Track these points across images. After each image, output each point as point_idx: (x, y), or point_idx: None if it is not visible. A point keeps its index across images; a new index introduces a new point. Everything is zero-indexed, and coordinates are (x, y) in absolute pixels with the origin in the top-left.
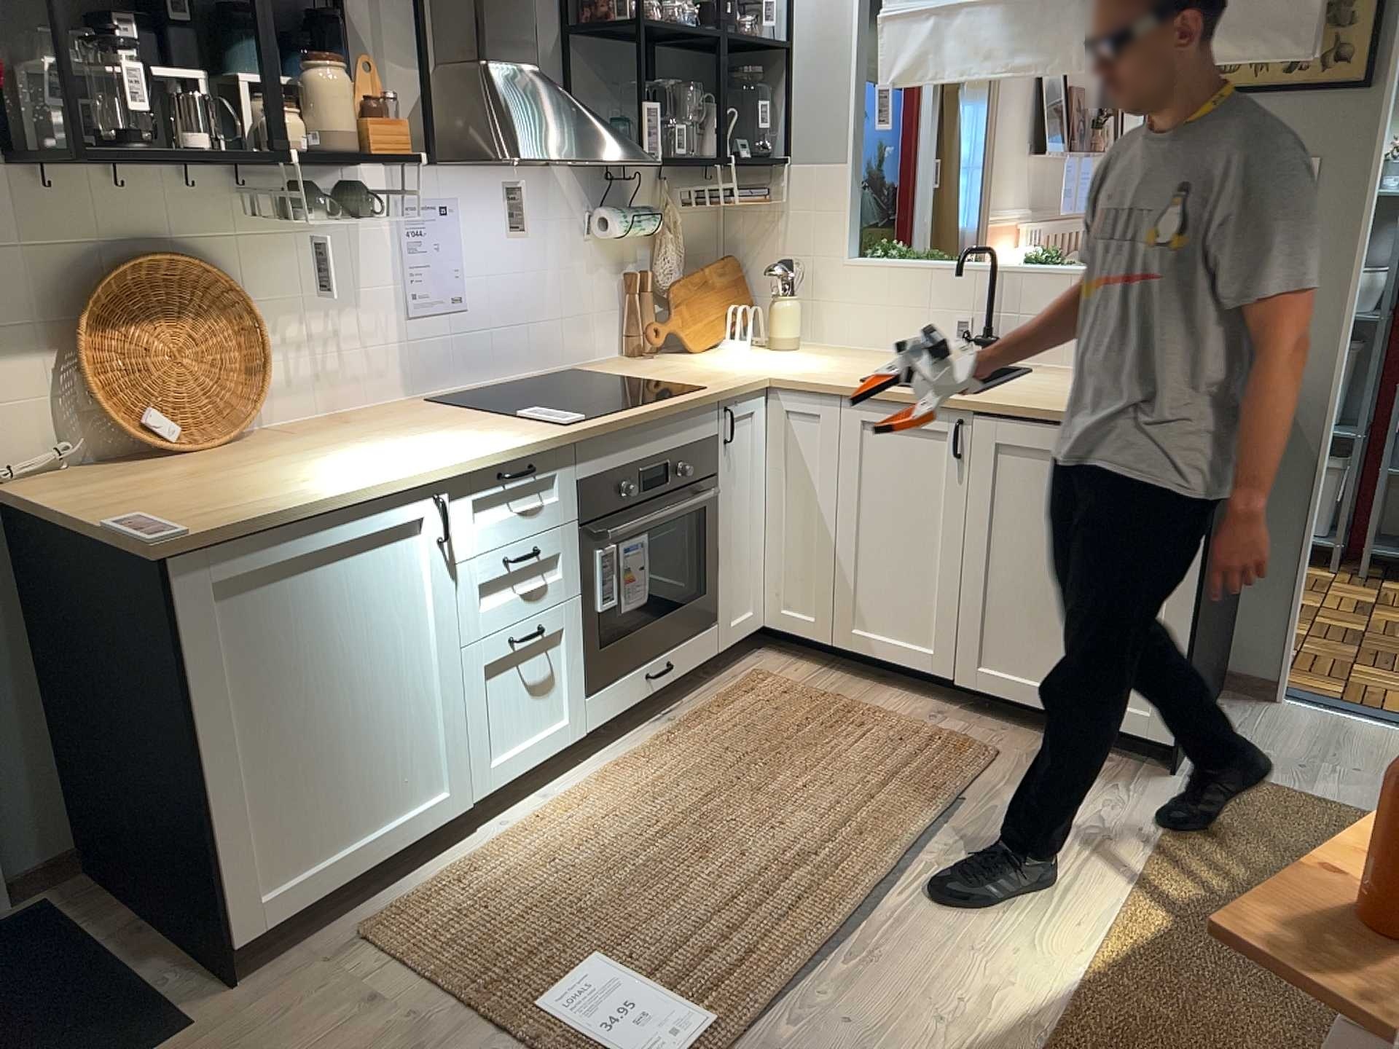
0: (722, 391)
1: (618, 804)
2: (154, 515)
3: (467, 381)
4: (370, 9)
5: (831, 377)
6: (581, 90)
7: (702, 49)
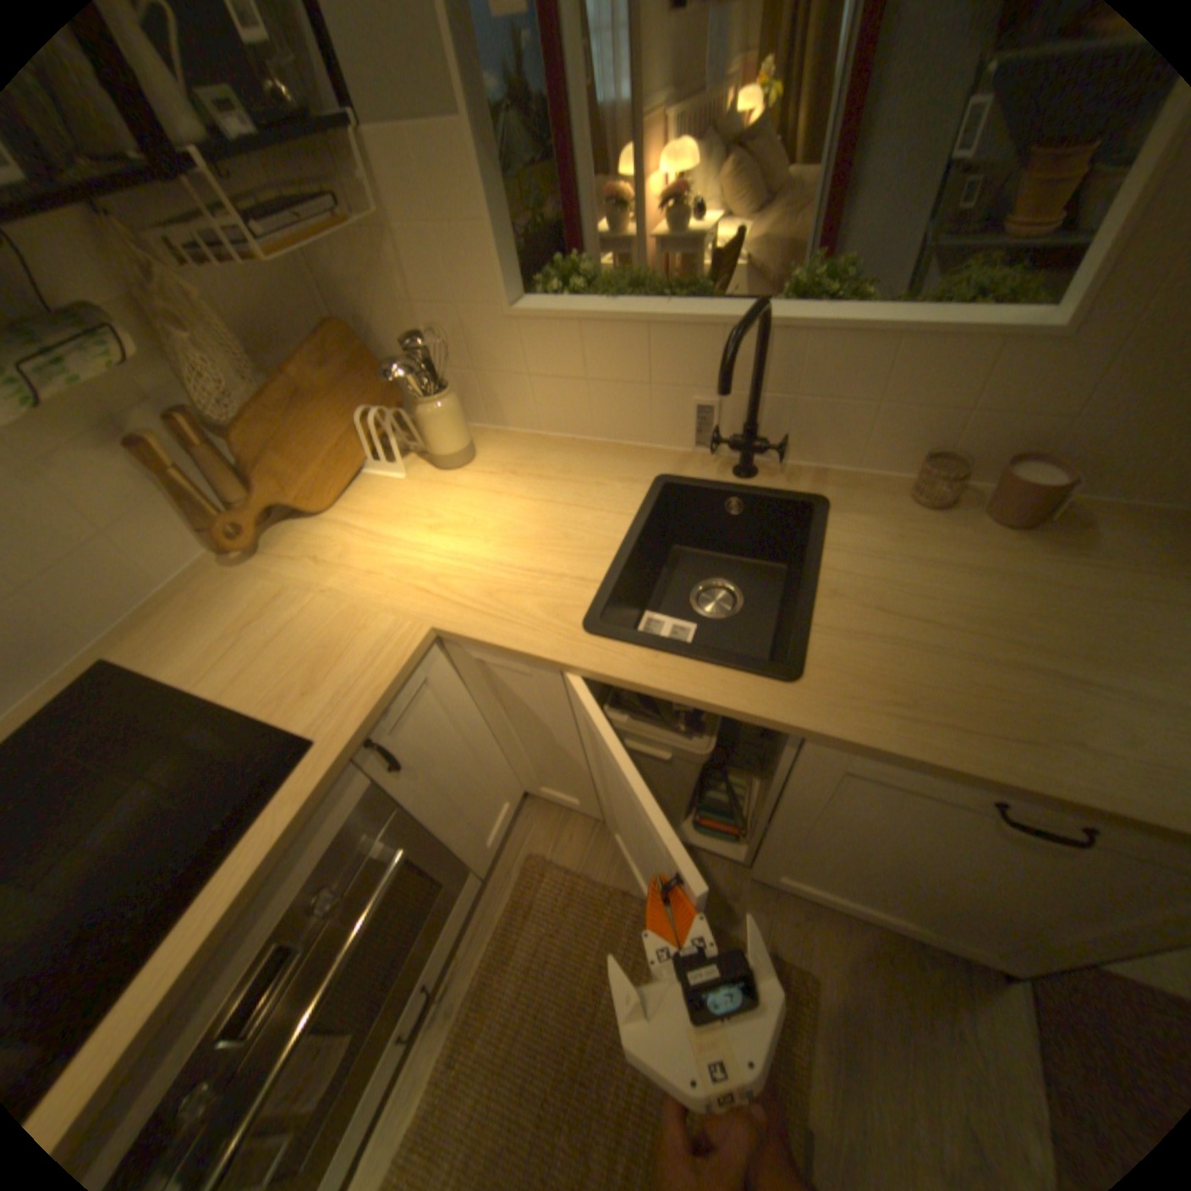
0: (336, 754)
1: None
2: None
3: None
4: None
5: (528, 611)
6: None
7: None
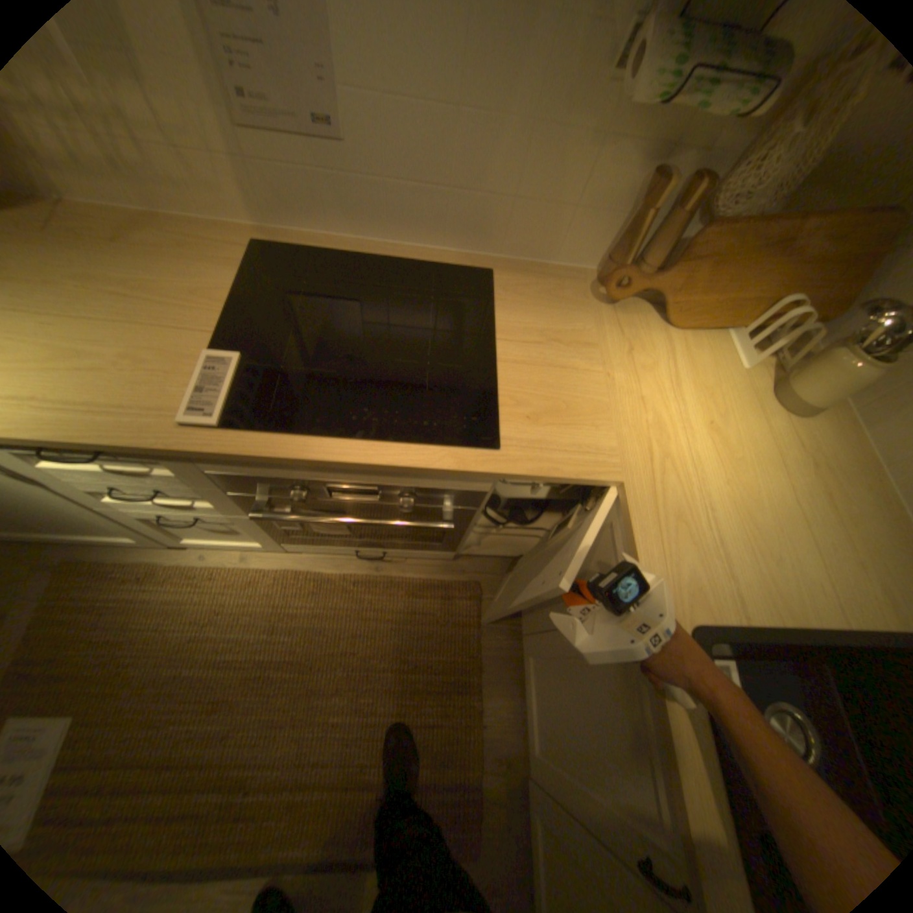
0: (498, 475)
1: (248, 611)
2: None
3: (343, 231)
4: None
5: (683, 567)
6: None
7: None
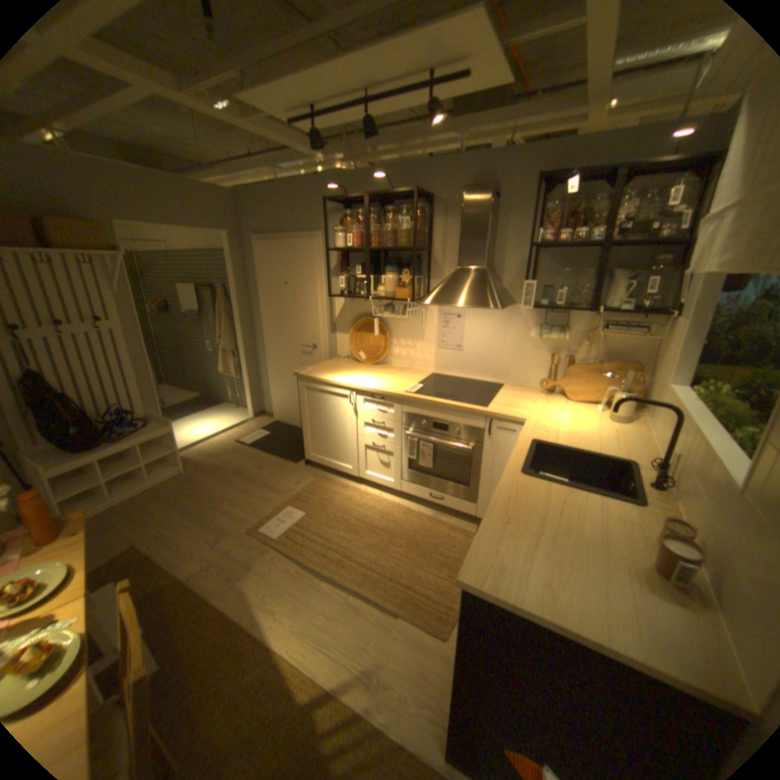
0: (483, 411)
1: (376, 508)
2: (314, 369)
3: (458, 374)
4: (441, 251)
5: (537, 433)
6: (543, 272)
7: (657, 243)
